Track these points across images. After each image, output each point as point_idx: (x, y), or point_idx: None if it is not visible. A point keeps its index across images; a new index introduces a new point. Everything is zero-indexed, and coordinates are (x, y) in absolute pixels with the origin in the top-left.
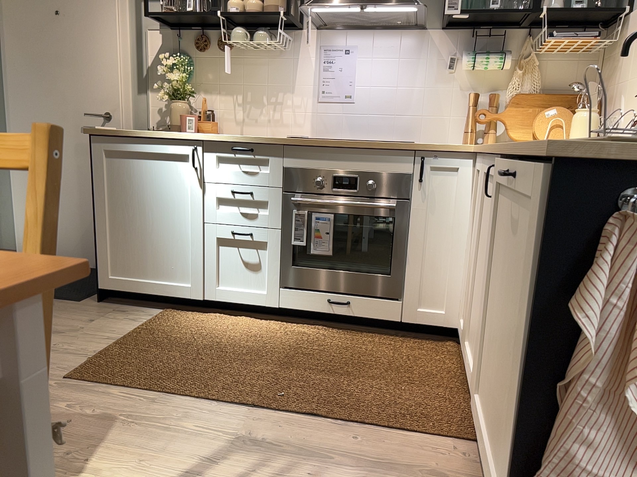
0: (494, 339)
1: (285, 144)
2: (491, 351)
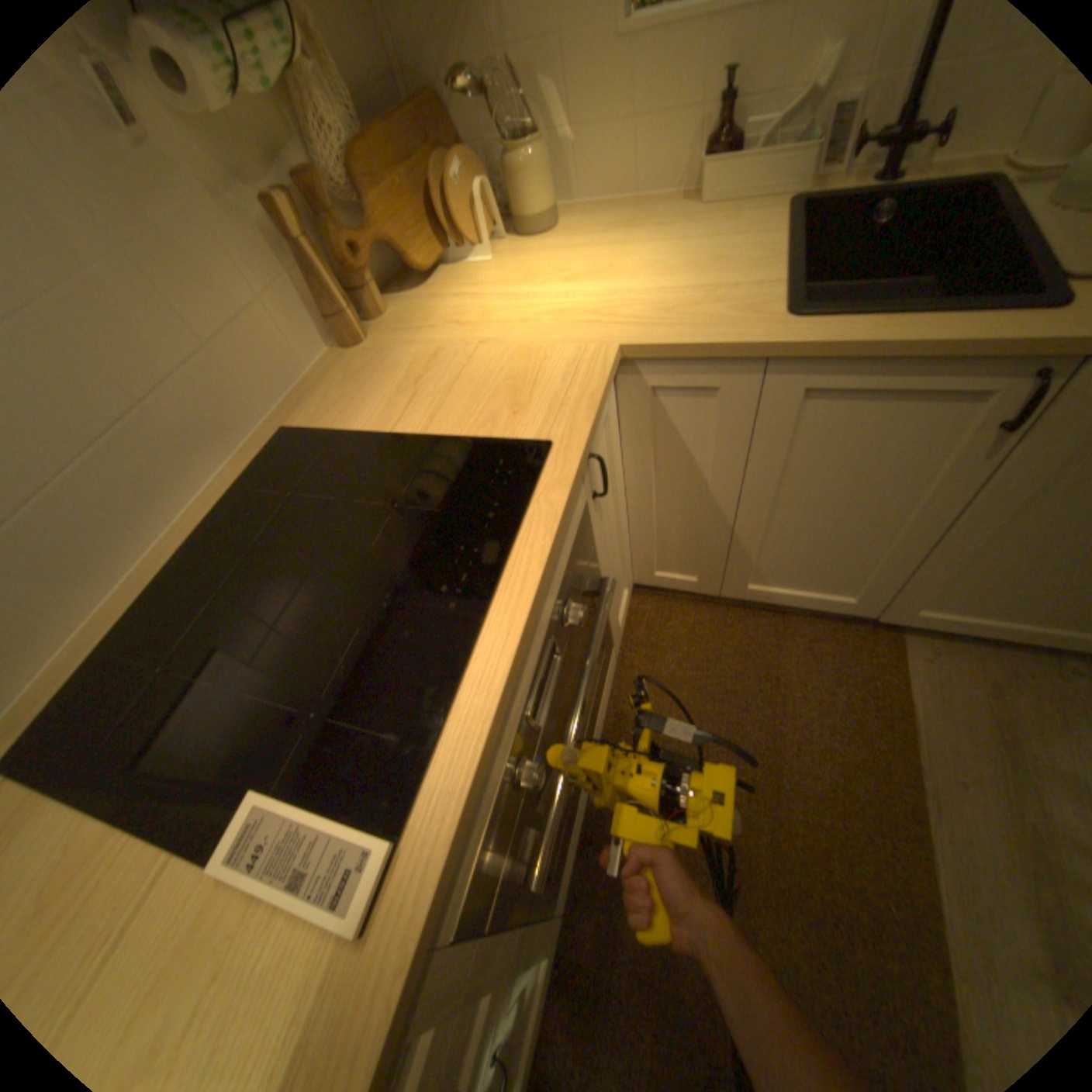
0: (1011, 565)
1: (413, 945)
2: (982, 576)
